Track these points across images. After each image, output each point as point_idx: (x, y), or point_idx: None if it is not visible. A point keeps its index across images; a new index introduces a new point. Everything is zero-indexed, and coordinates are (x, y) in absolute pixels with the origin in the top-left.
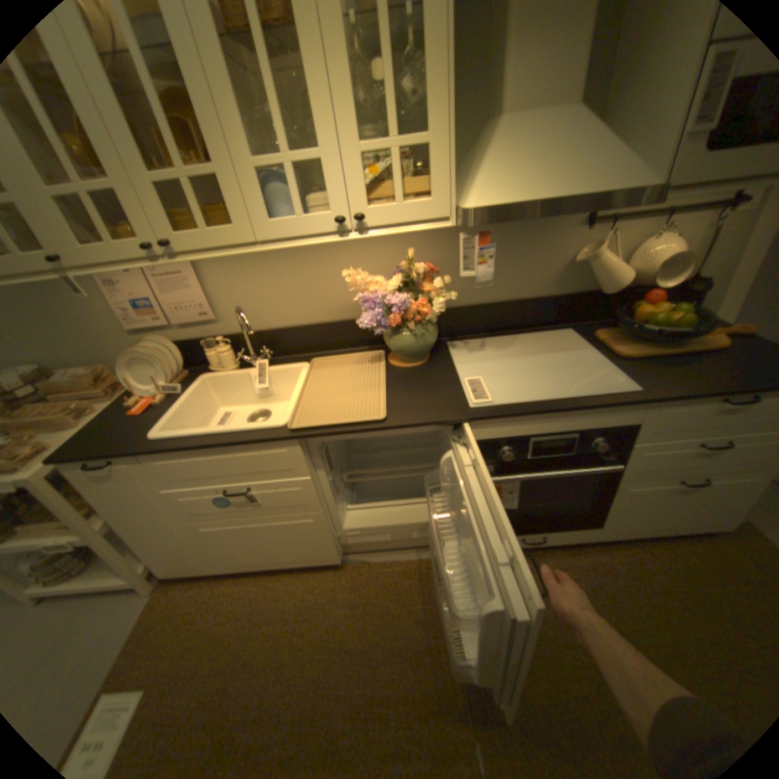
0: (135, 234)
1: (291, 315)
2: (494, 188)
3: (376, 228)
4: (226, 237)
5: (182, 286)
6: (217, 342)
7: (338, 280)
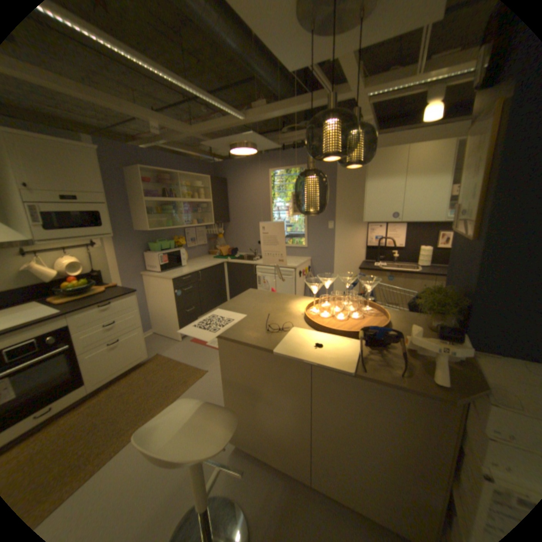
0: None
1: None
2: None
3: None
4: None
5: None
6: None
7: None
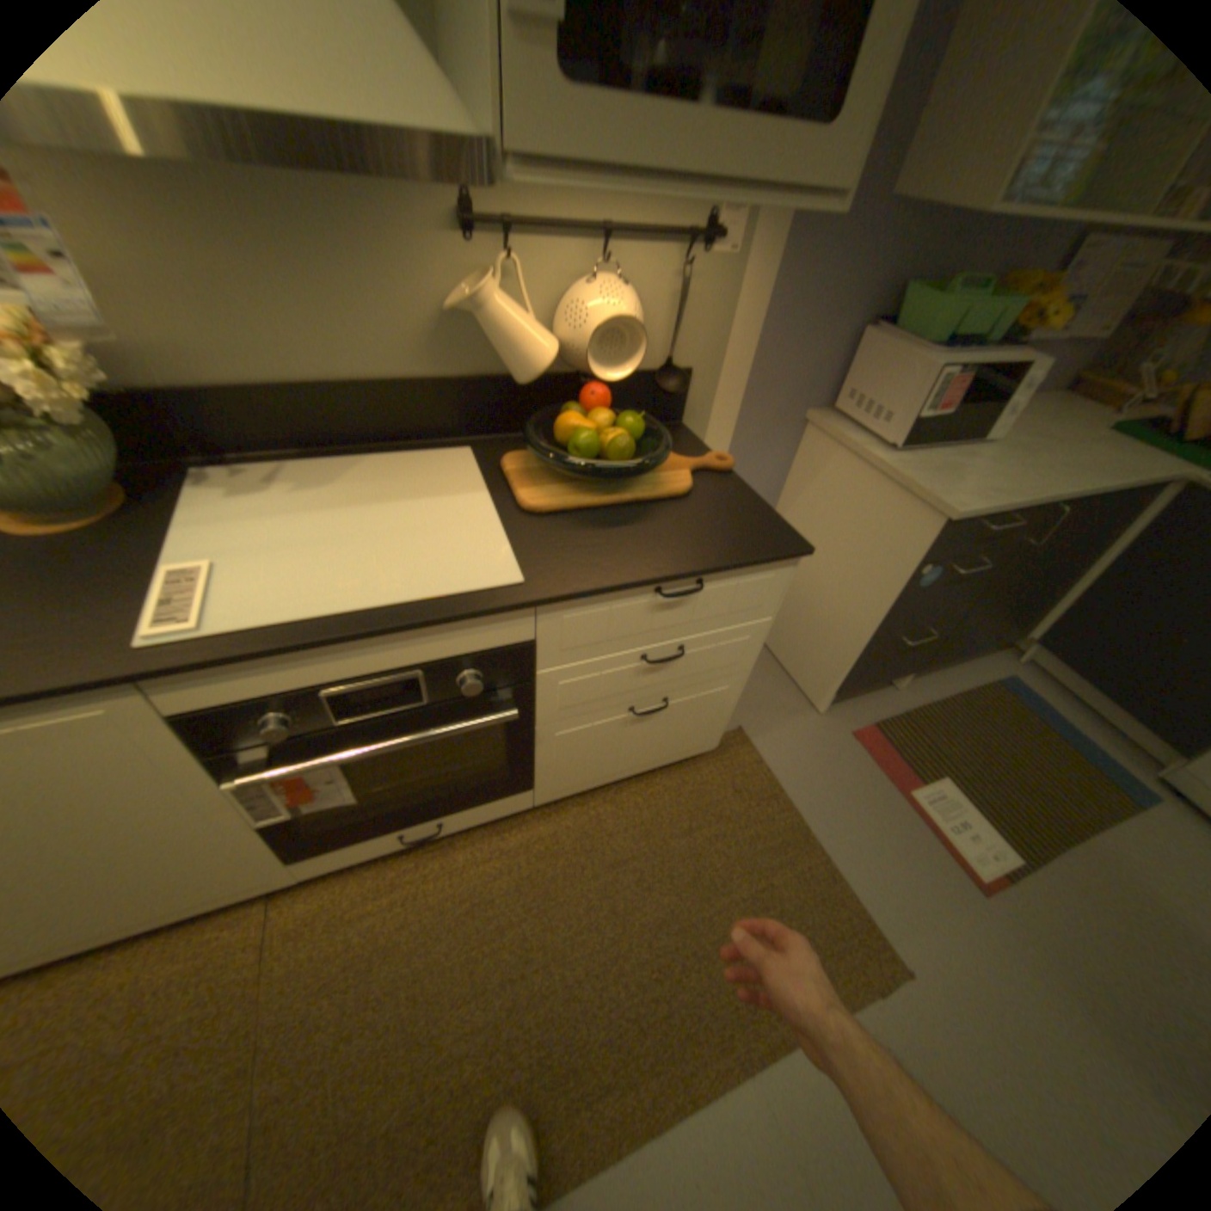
0: None
1: None
2: None
3: None
4: None
5: None
6: None
7: None
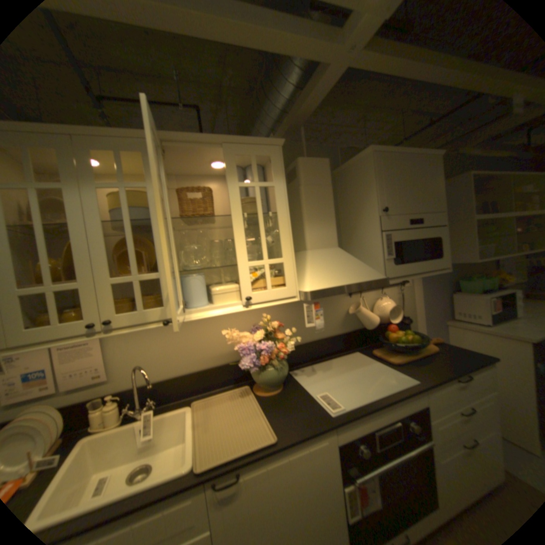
0: (83, 318)
1: (174, 369)
2: (316, 282)
3: (256, 304)
4: (157, 316)
5: (84, 356)
6: (105, 403)
7: (215, 338)
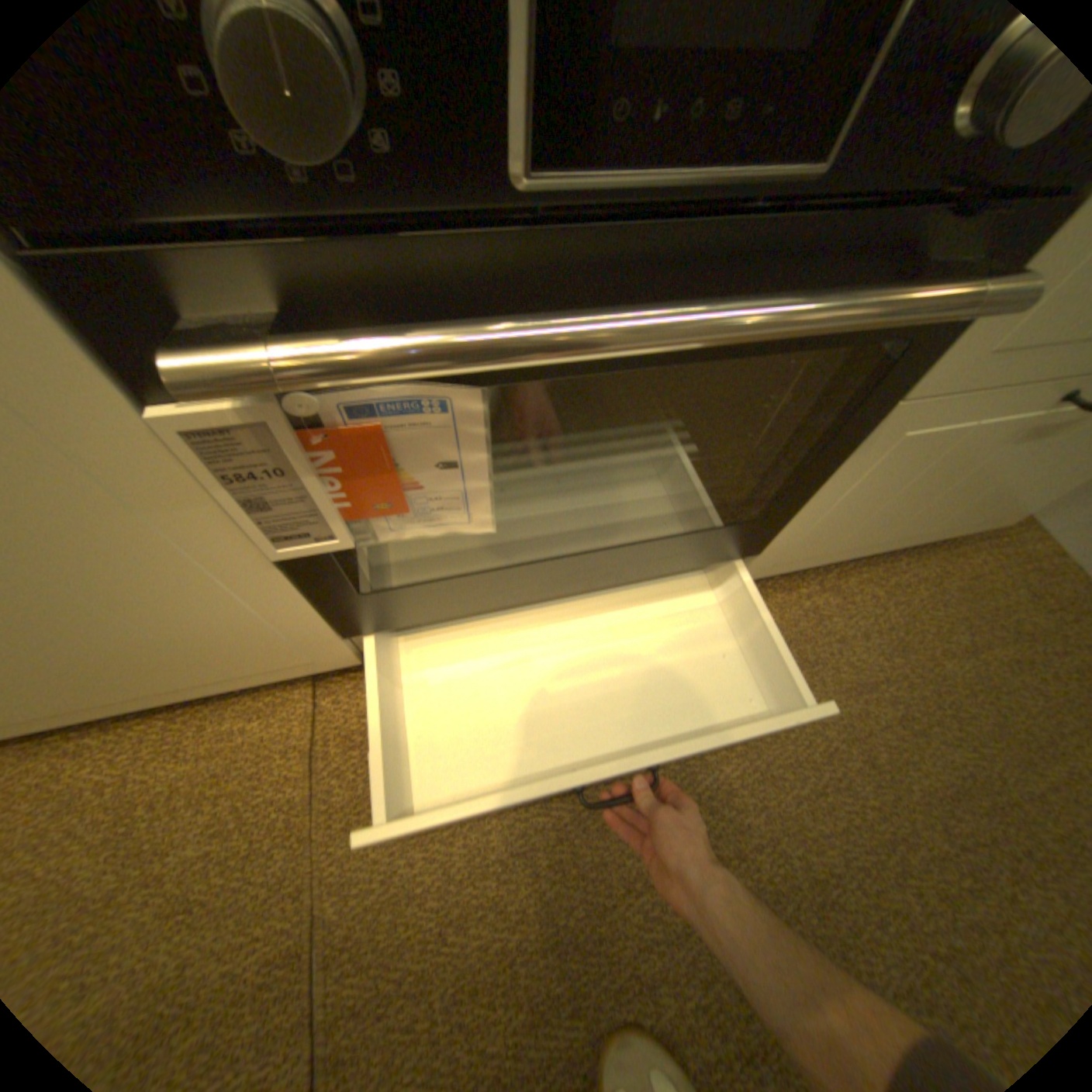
0: None
1: None
2: None
3: None
4: None
5: None
6: None
7: None
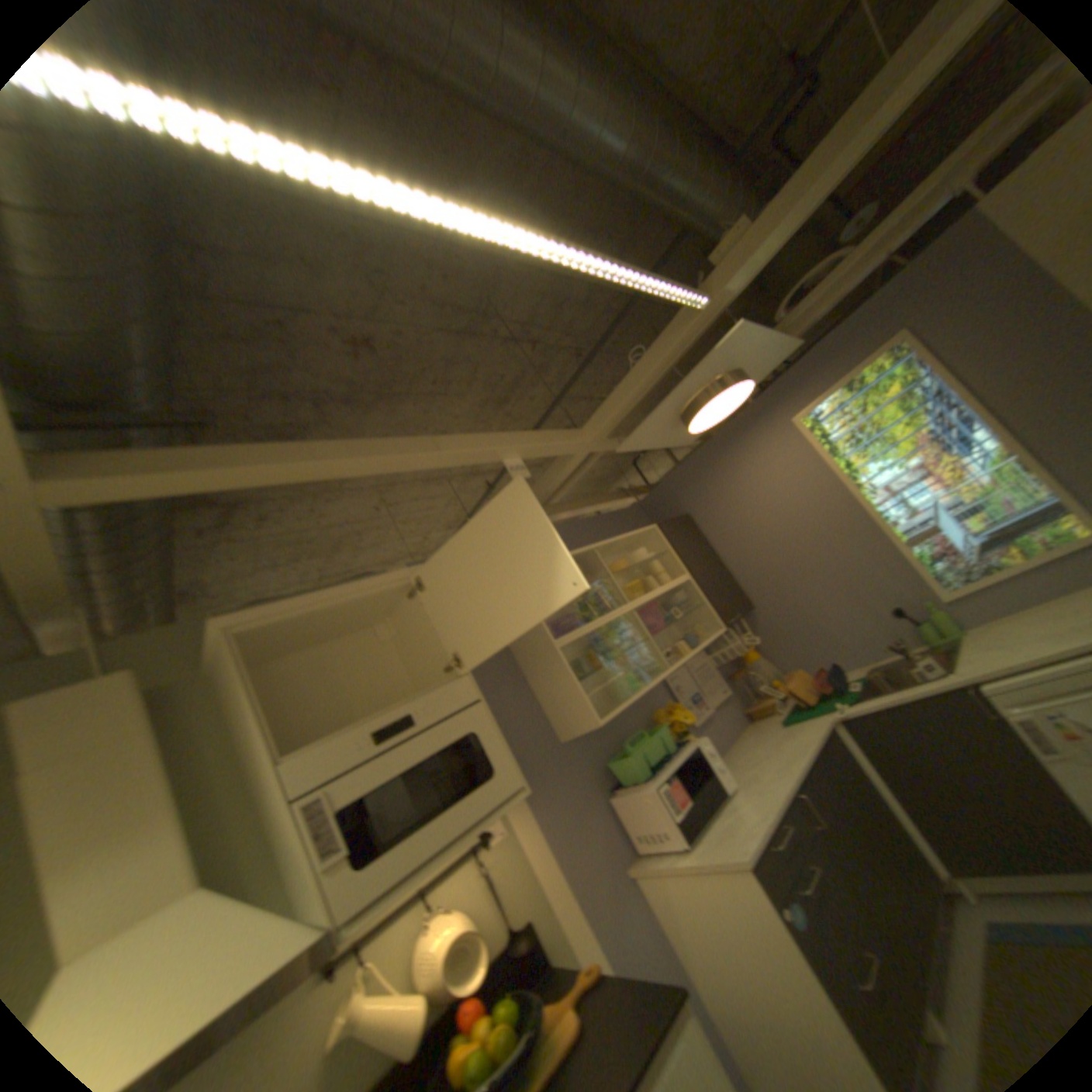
0: None
1: None
2: None
3: None
4: None
5: None
6: None
7: None
